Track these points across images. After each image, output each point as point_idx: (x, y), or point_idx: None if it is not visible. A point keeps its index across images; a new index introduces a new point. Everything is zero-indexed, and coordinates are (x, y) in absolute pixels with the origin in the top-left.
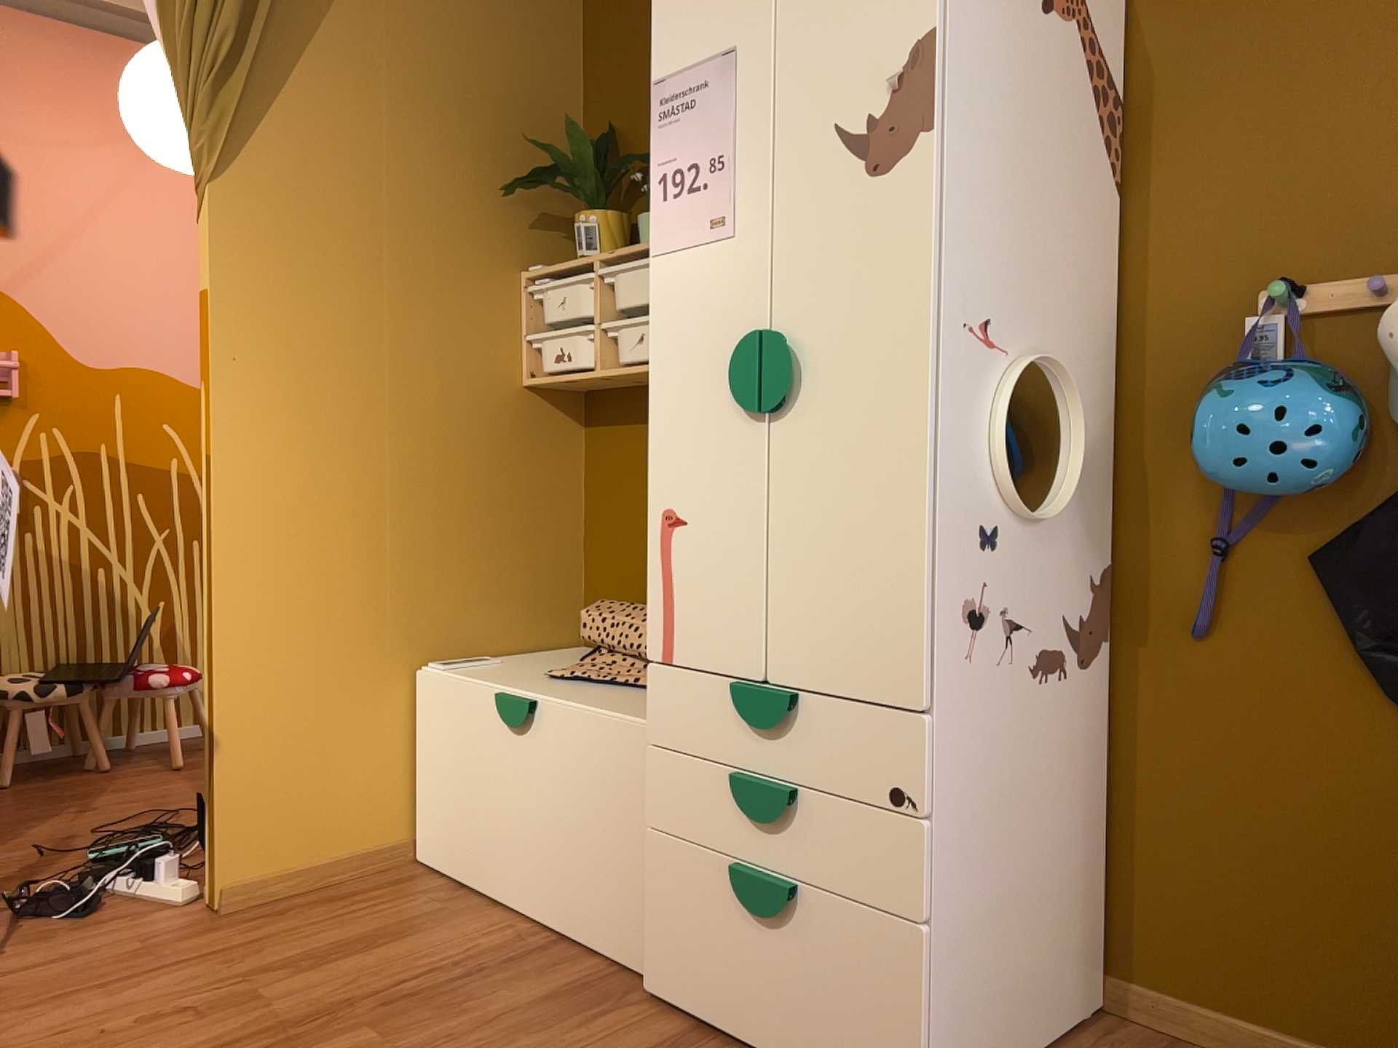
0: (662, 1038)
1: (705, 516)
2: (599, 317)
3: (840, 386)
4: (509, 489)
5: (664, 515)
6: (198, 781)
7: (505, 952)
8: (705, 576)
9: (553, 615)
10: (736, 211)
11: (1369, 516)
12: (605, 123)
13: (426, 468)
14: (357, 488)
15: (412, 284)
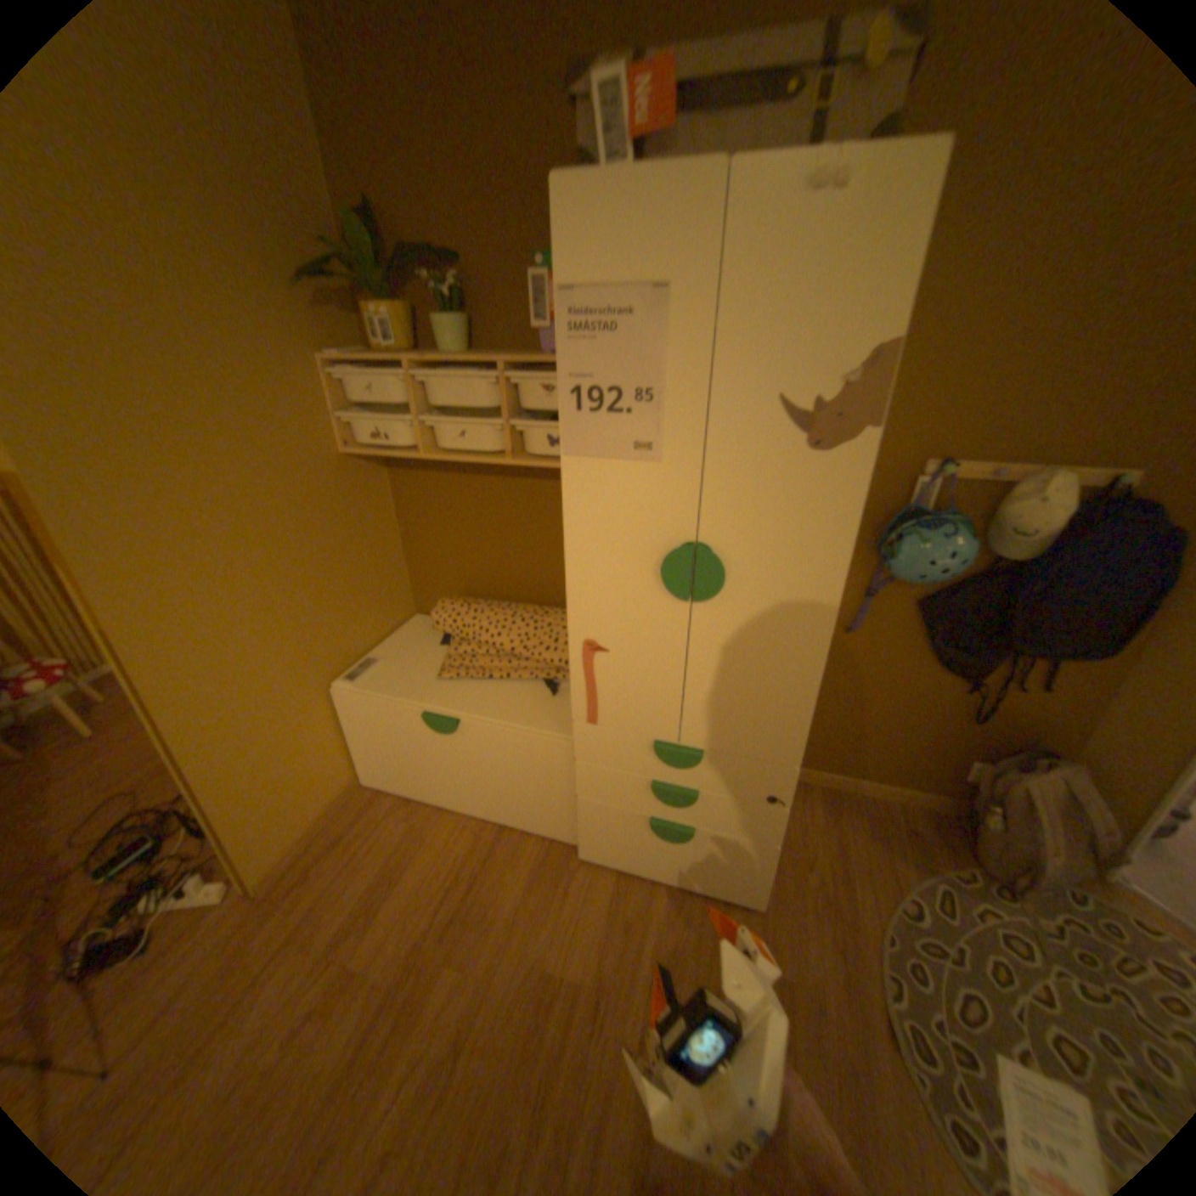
0: (608, 891)
1: (627, 651)
2: (407, 402)
3: (759, 594)
4: (351, 536)
5: (586, 644)
6: (121, 748)
7: (478, 854)
8: (626, 684)
9: (396, 604)
10: (665, 443)
11: (957, 588)
12: (354, 188)
13: (291, 550)
14: (245, 592)
15: (227, 395)
